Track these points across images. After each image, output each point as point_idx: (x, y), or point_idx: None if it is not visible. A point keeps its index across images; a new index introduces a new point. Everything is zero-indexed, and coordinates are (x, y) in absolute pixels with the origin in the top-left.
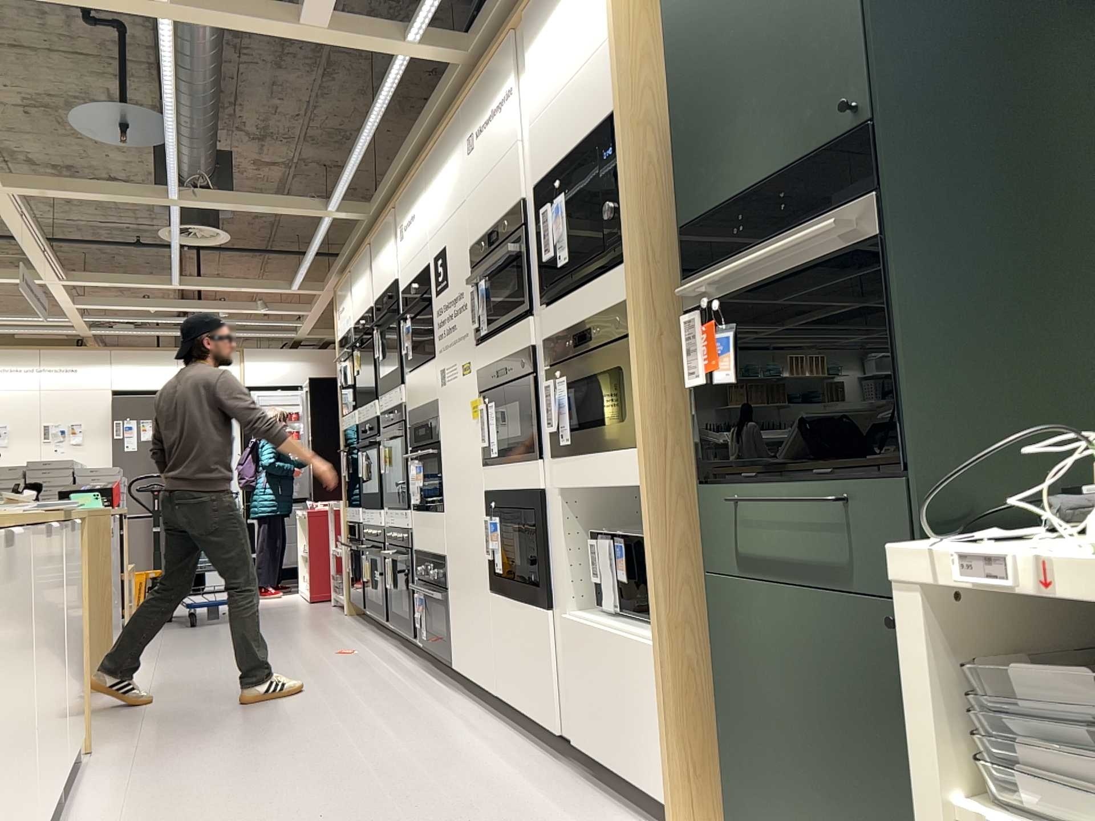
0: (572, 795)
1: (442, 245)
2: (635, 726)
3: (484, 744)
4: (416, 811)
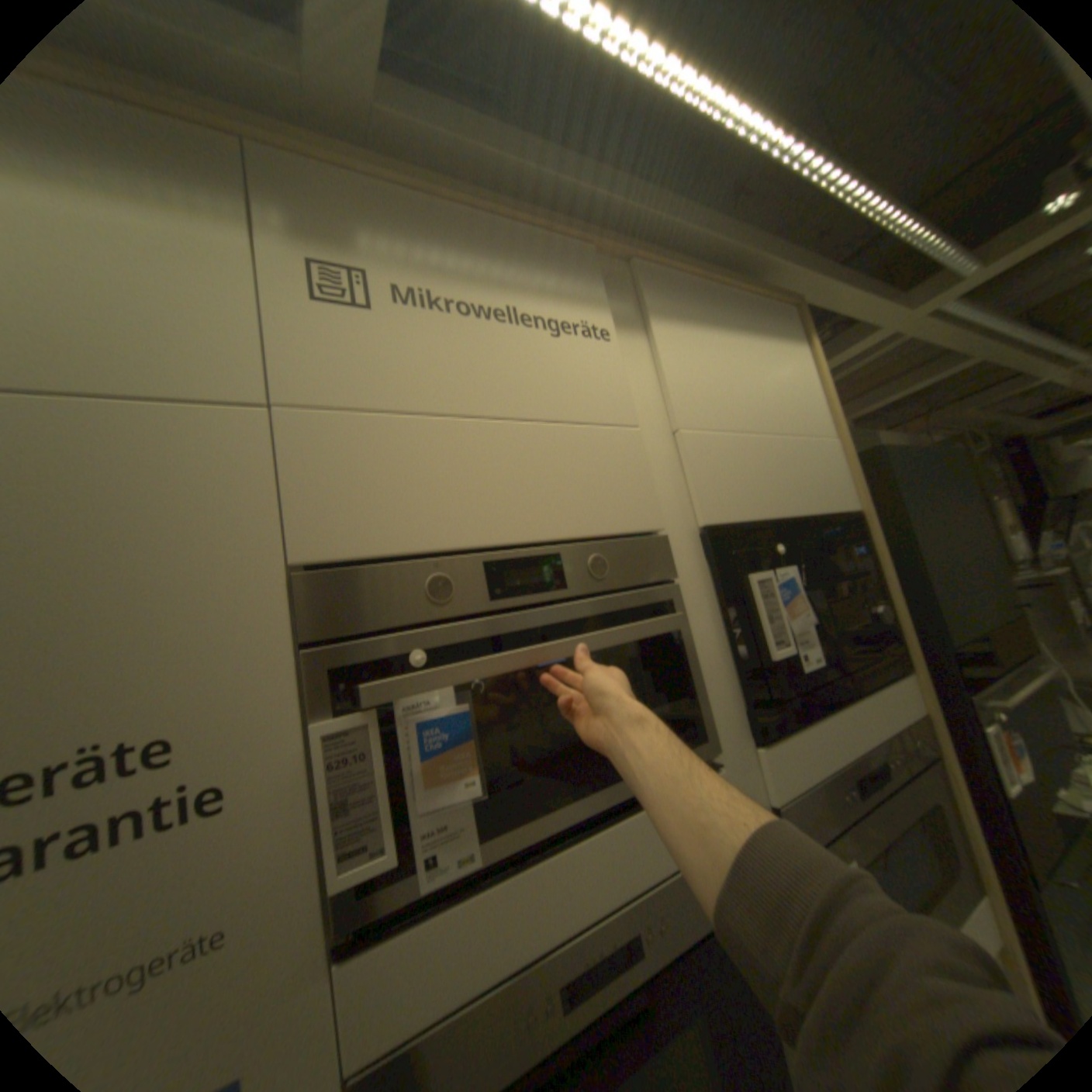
0: None
1: None
2: None
3: None
4: None
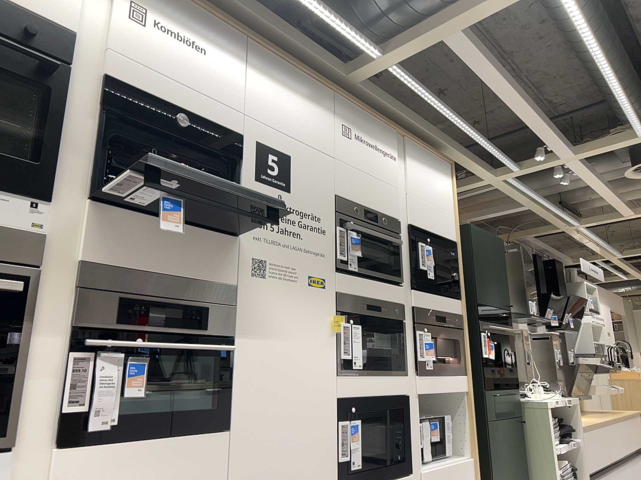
0: None
1: (283, 149)
2: None
3: None
4: None
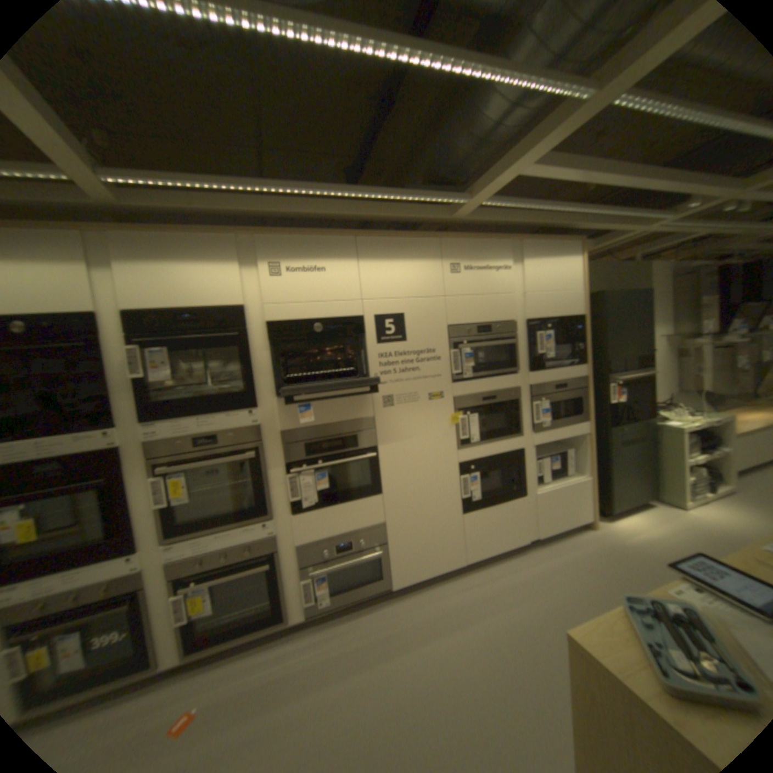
0: (560, 551)
1: (397, 311)
2: (577, 509)
3: (504, 579)
4: (595, 590)
